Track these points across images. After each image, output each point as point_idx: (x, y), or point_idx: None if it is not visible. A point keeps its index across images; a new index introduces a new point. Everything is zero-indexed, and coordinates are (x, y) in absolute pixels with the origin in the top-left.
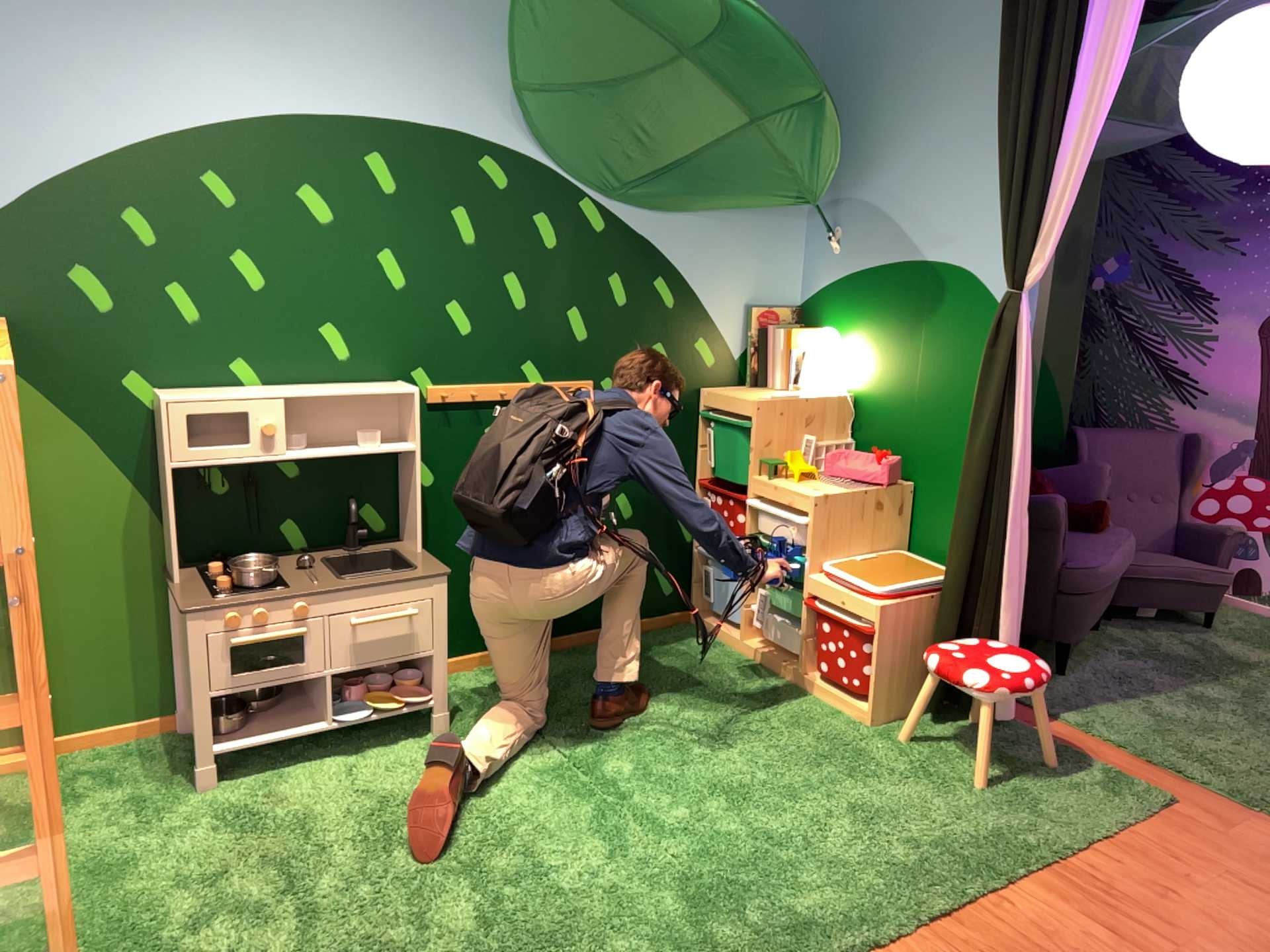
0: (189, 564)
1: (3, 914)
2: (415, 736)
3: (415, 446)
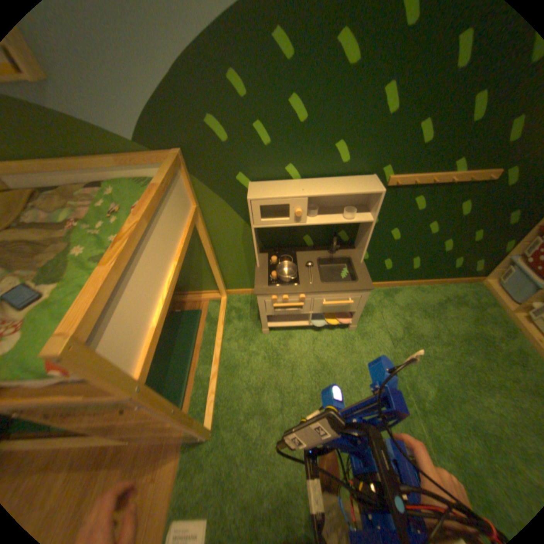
0: (262, 250)
1: (194, 380)
2: (339, 330)
3: (371, 219)
